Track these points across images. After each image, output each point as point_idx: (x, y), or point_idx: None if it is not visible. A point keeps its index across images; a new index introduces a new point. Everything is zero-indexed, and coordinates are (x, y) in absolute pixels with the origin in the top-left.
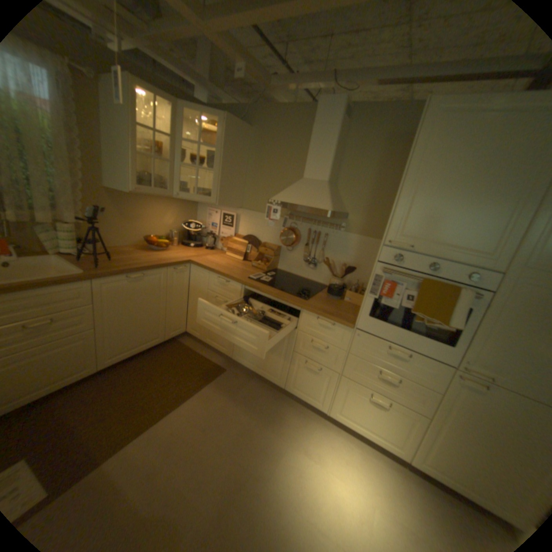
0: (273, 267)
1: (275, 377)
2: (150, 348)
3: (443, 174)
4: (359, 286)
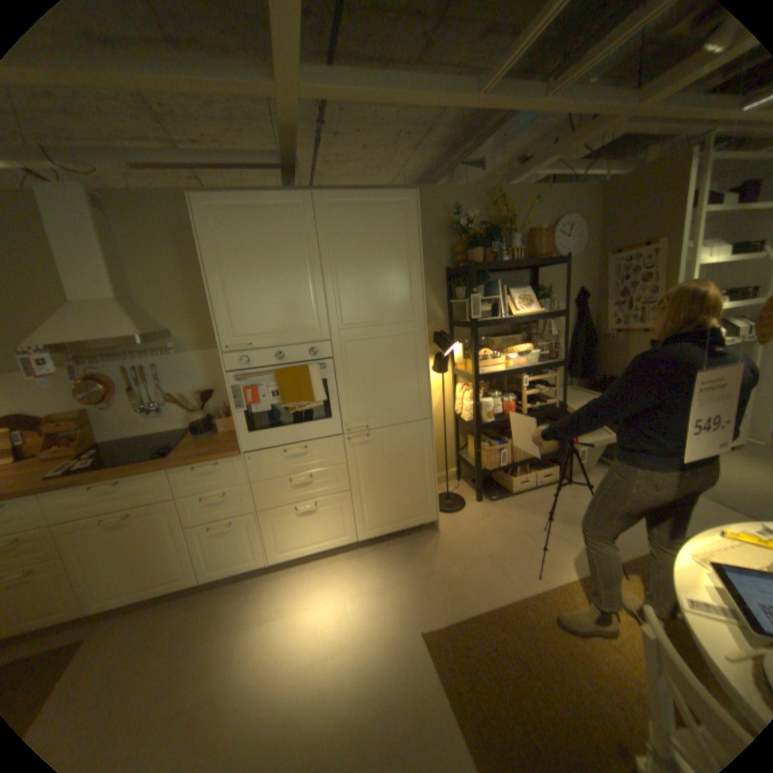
0: (87, 443)
1: (176, 580)
2: None
3: (240, 268)
4: (227, 408)
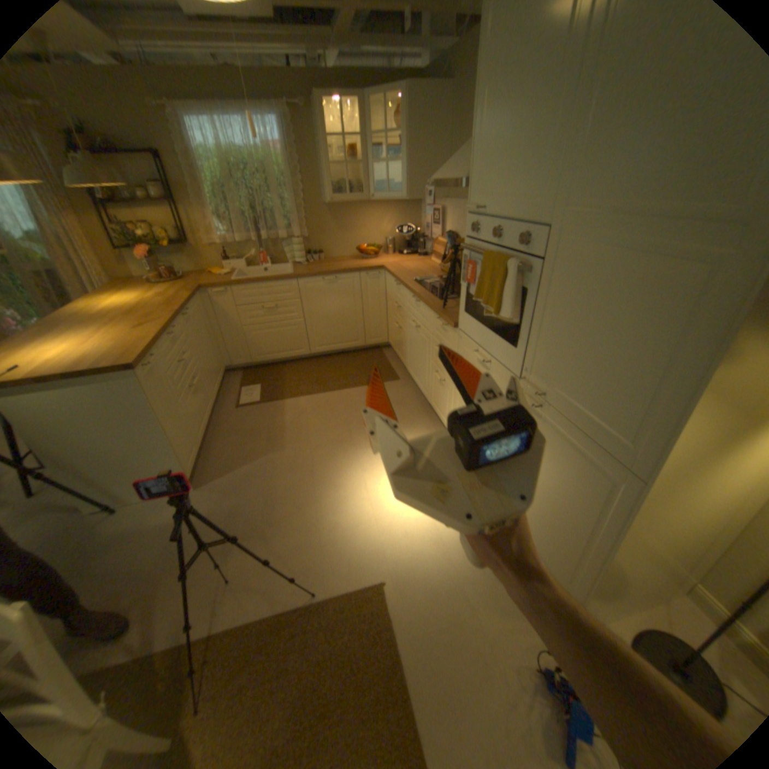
0: None
1: (424, 390)
2: (352, 348)
3: (499, 88)
4: None
